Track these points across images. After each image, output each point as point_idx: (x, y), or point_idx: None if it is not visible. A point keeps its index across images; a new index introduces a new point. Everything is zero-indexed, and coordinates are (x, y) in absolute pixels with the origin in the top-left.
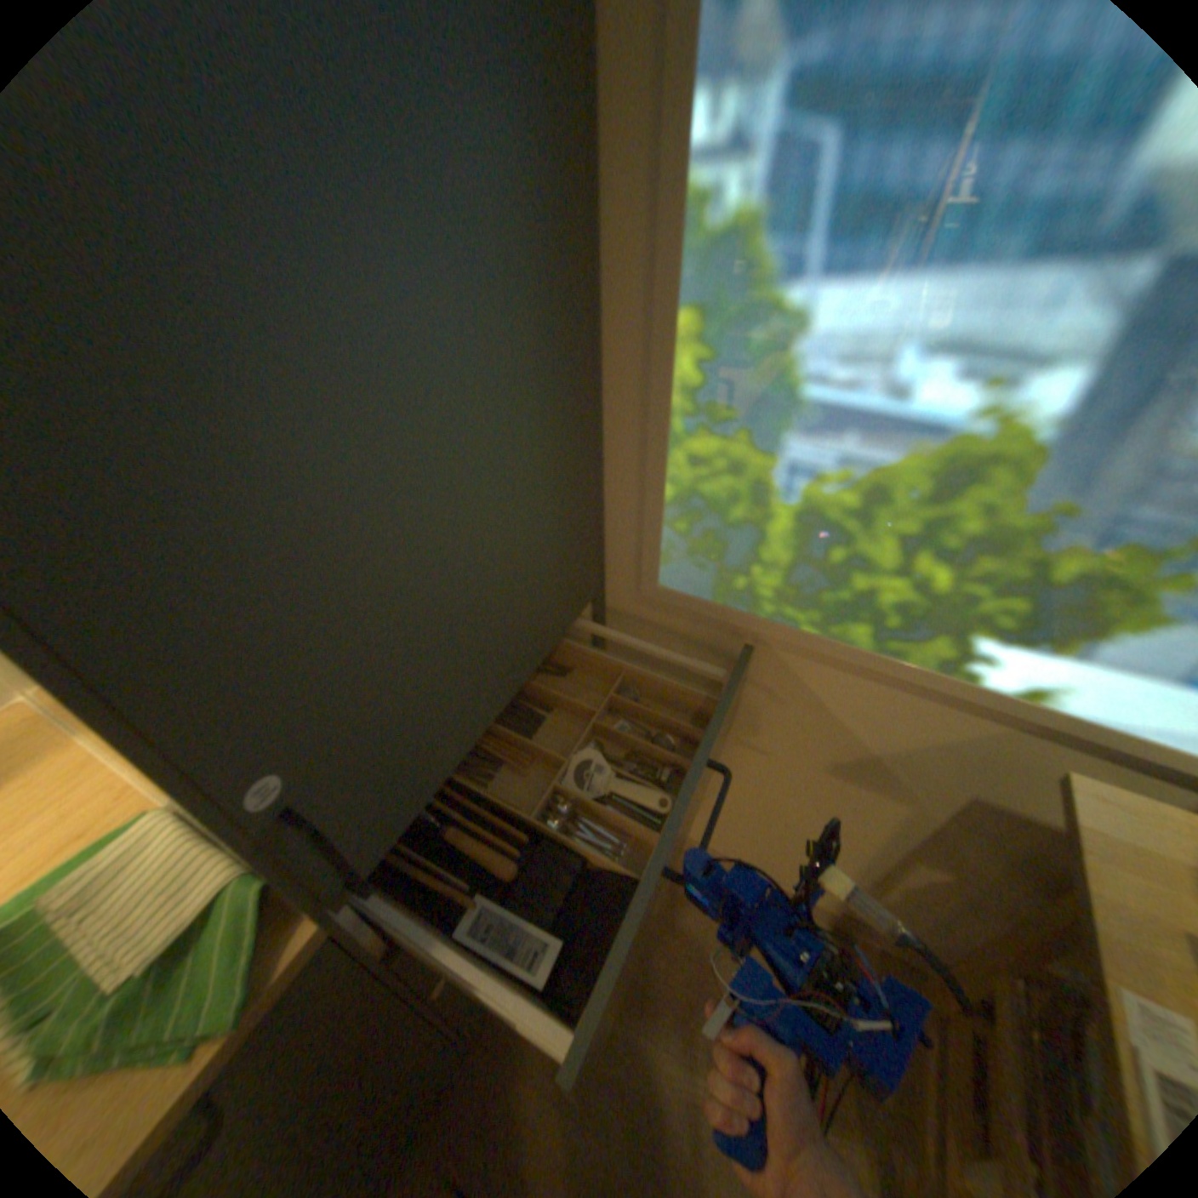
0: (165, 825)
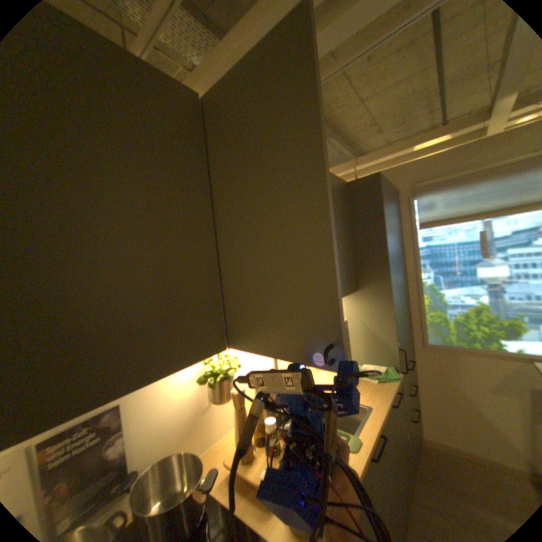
0: (370, 364)
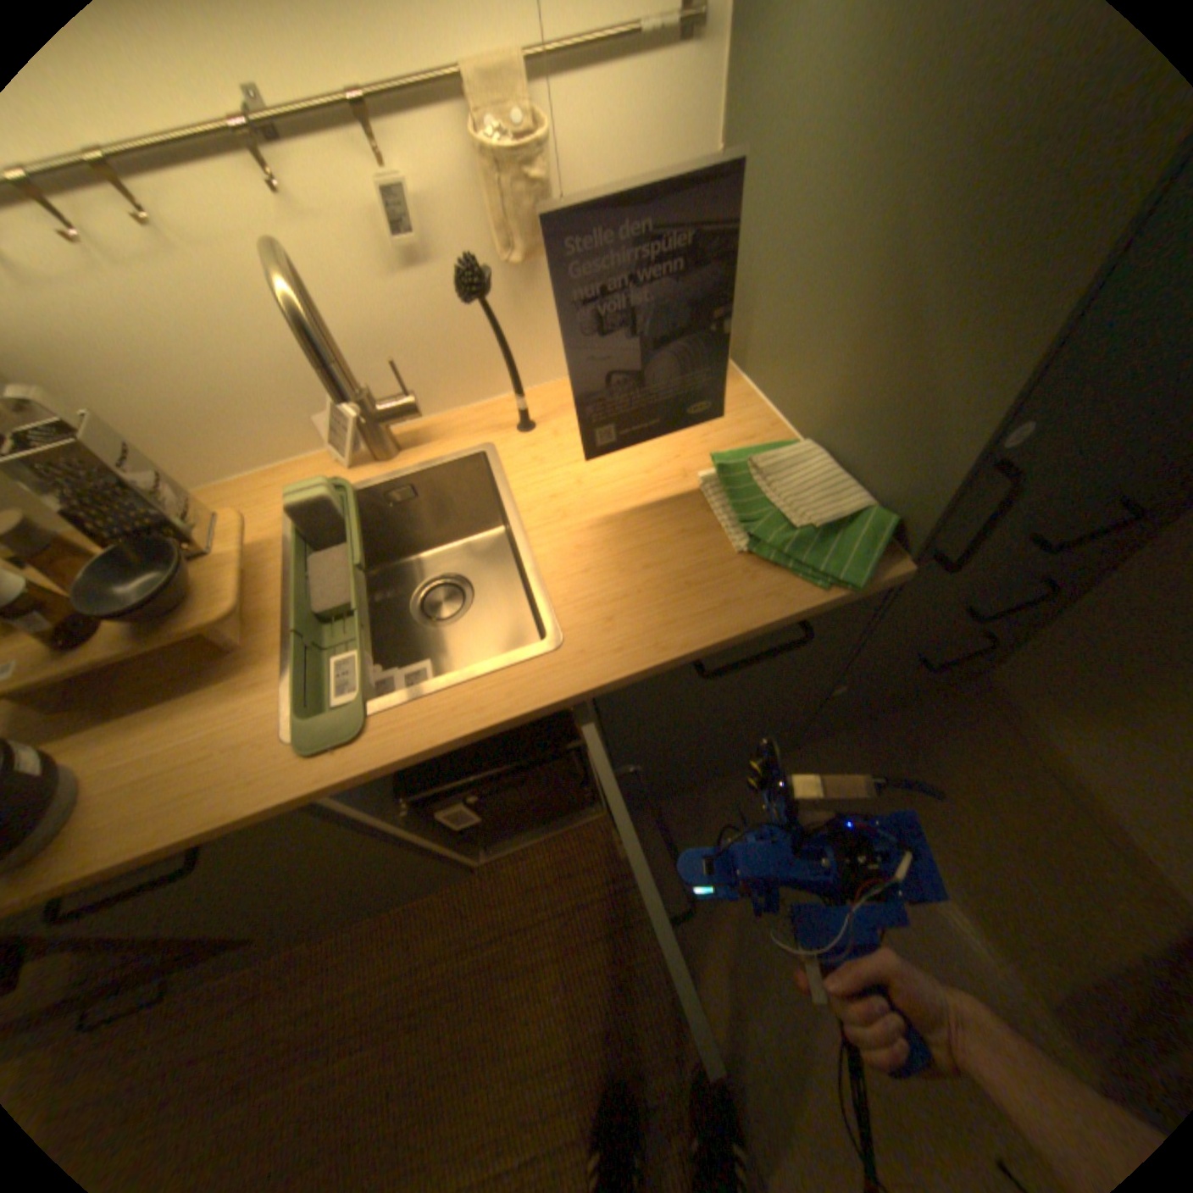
0: (826, 451)
